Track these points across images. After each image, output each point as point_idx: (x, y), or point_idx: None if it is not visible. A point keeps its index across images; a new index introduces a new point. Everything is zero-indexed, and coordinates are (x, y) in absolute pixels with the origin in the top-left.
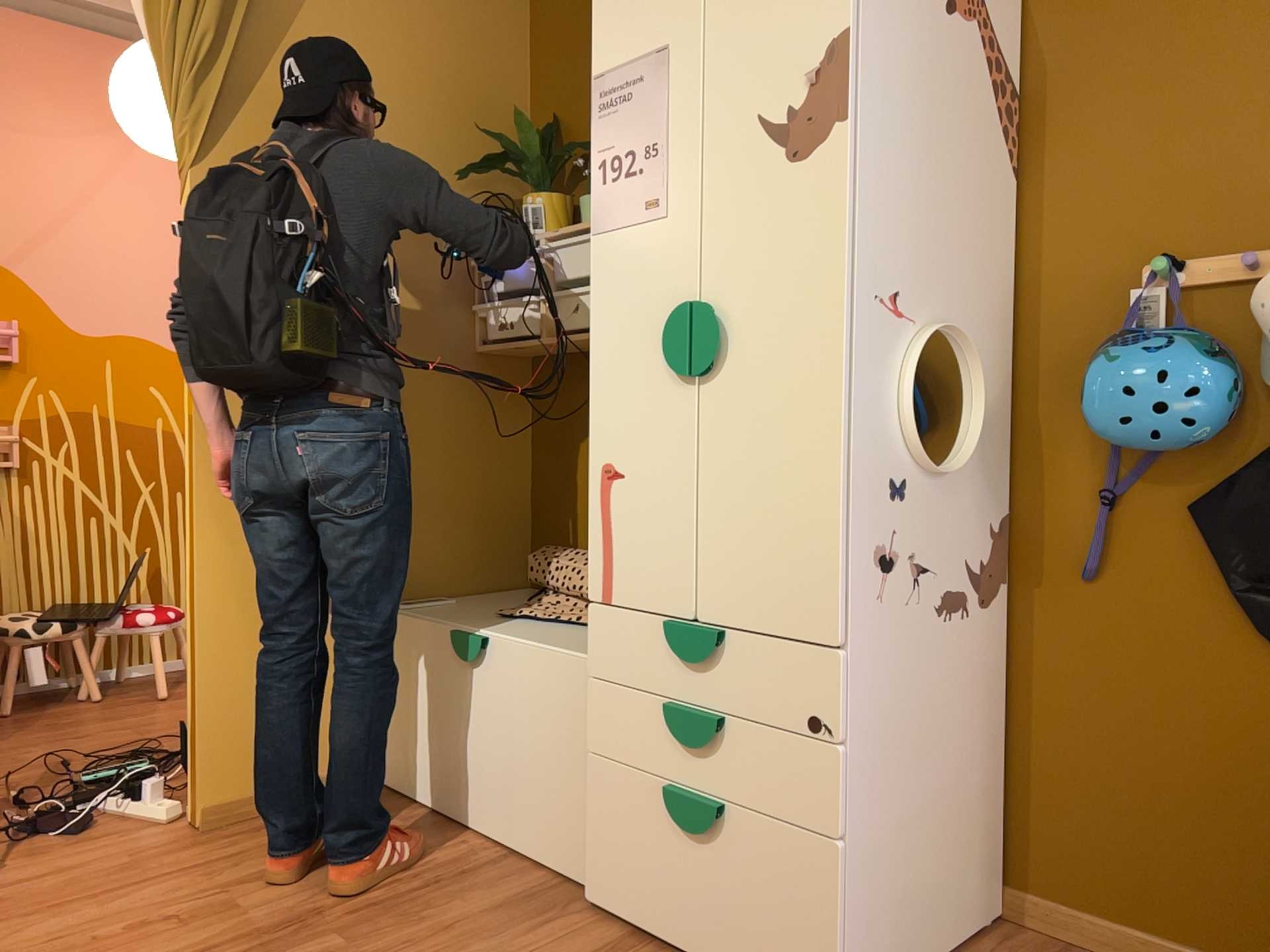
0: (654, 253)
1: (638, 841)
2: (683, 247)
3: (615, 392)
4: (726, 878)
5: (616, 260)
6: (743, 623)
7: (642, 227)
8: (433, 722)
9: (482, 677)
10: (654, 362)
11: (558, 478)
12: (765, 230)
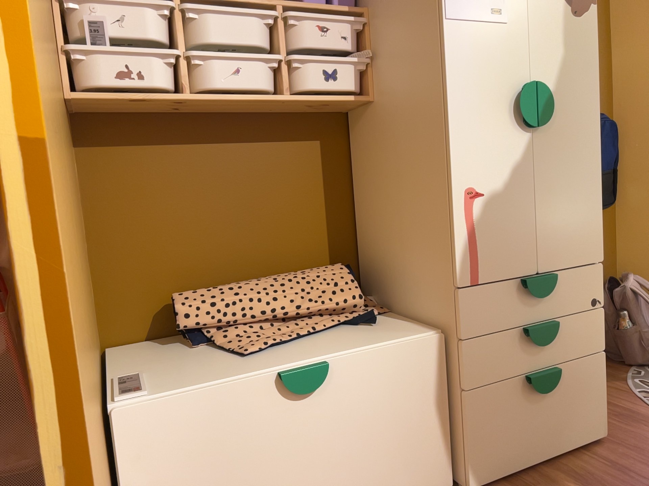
0: (500, 46)
1: (508, 422)
2: (519, 46)
3: (475, 138)
4: (559, 404)
5: (470, 44)
6: (562, 265)
7: (490, 26)
8: (249, 481)
9: (322, 401)
10: (503, 118)
11: (138, 233)
12: (563, 49)
